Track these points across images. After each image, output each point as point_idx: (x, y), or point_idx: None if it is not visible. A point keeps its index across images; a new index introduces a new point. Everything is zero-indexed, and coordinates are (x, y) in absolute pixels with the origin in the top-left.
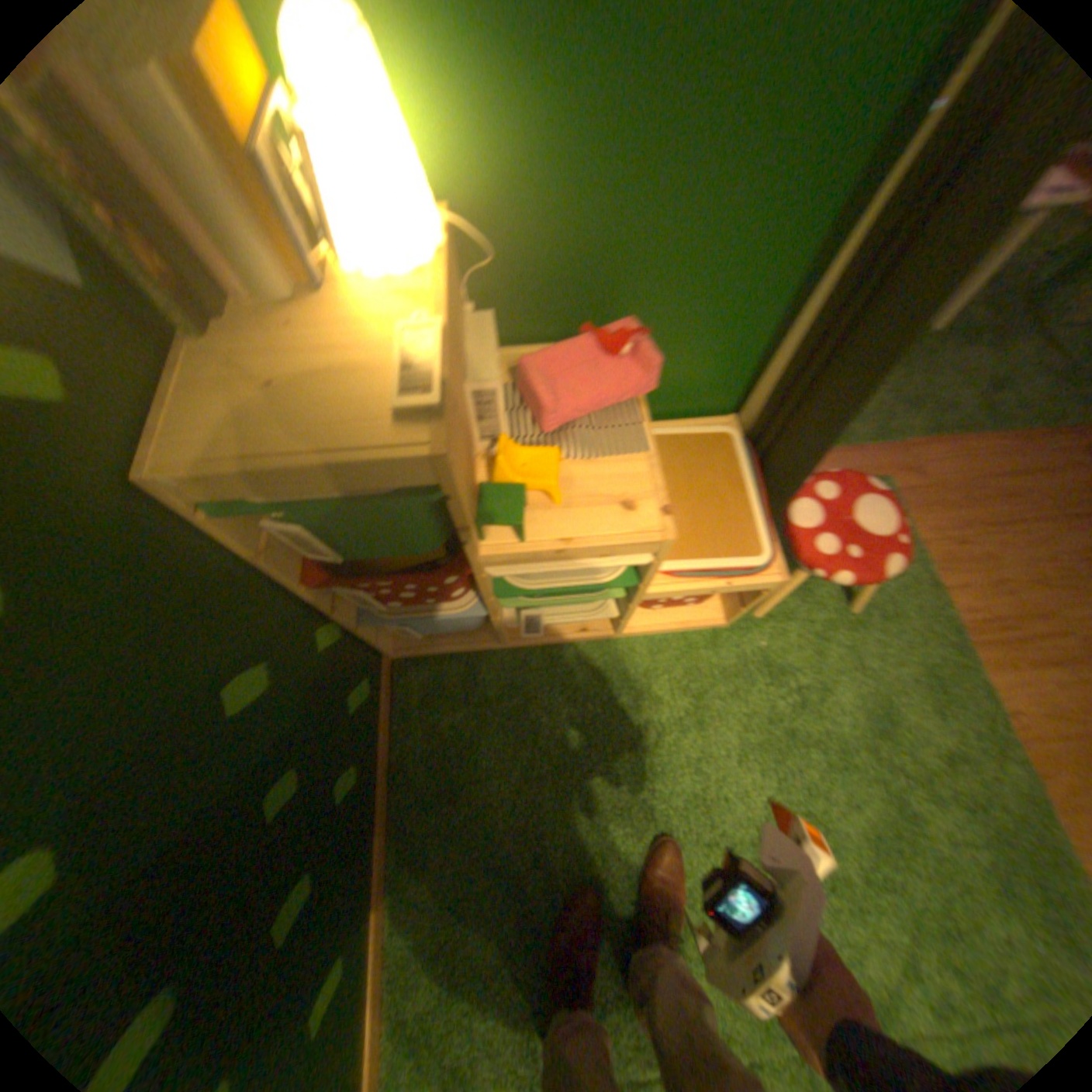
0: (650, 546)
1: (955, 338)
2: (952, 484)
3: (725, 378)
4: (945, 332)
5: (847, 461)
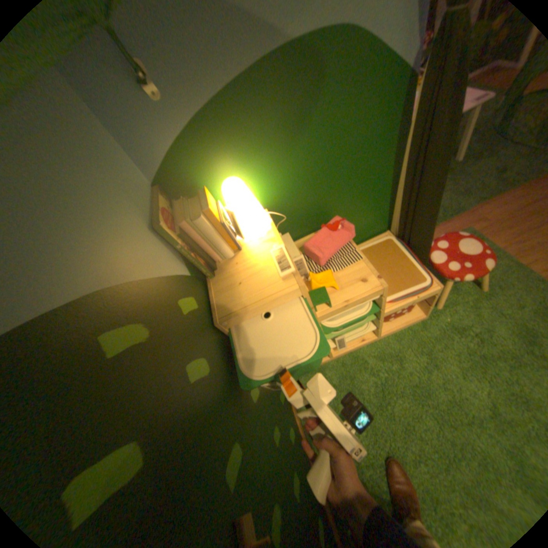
0: (378, 292)
1: (470, 159)
2: (502, 218)
3: (378, 219)
4: (464, 159)
5: (447, 227)
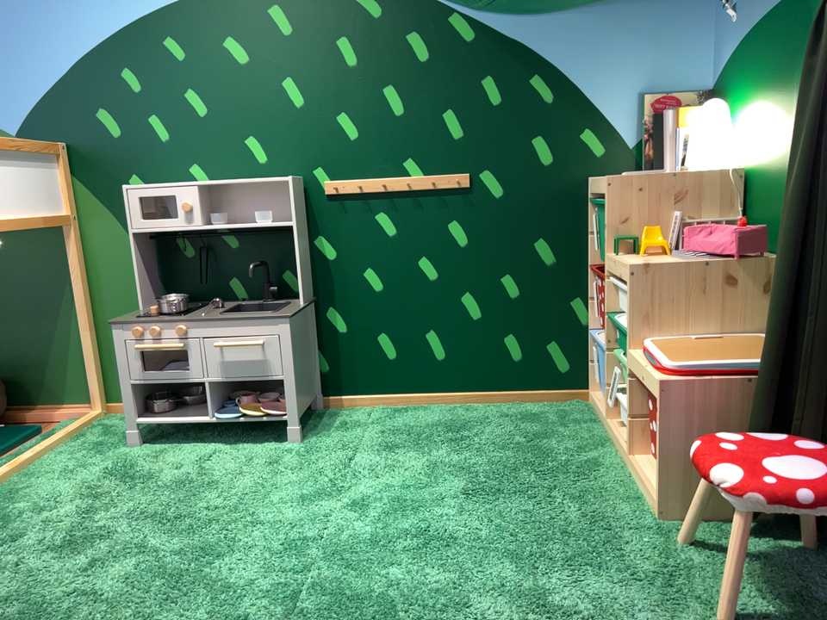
0: (627, 275)
1: None
2: None
3: None
4: None
5: None
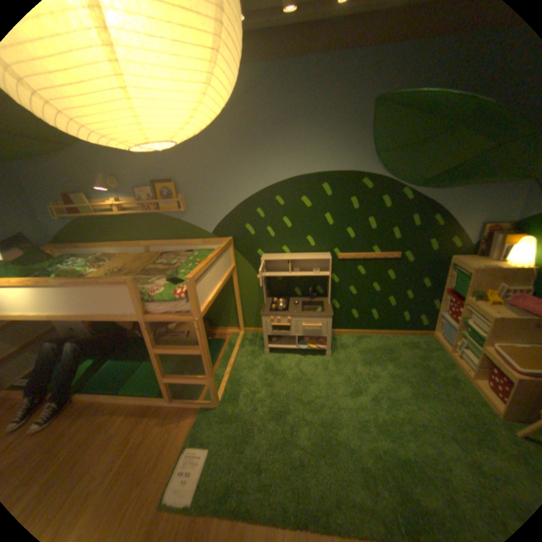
0: (490, 320)
1: None
2: None
3: None
4: None
5: None
